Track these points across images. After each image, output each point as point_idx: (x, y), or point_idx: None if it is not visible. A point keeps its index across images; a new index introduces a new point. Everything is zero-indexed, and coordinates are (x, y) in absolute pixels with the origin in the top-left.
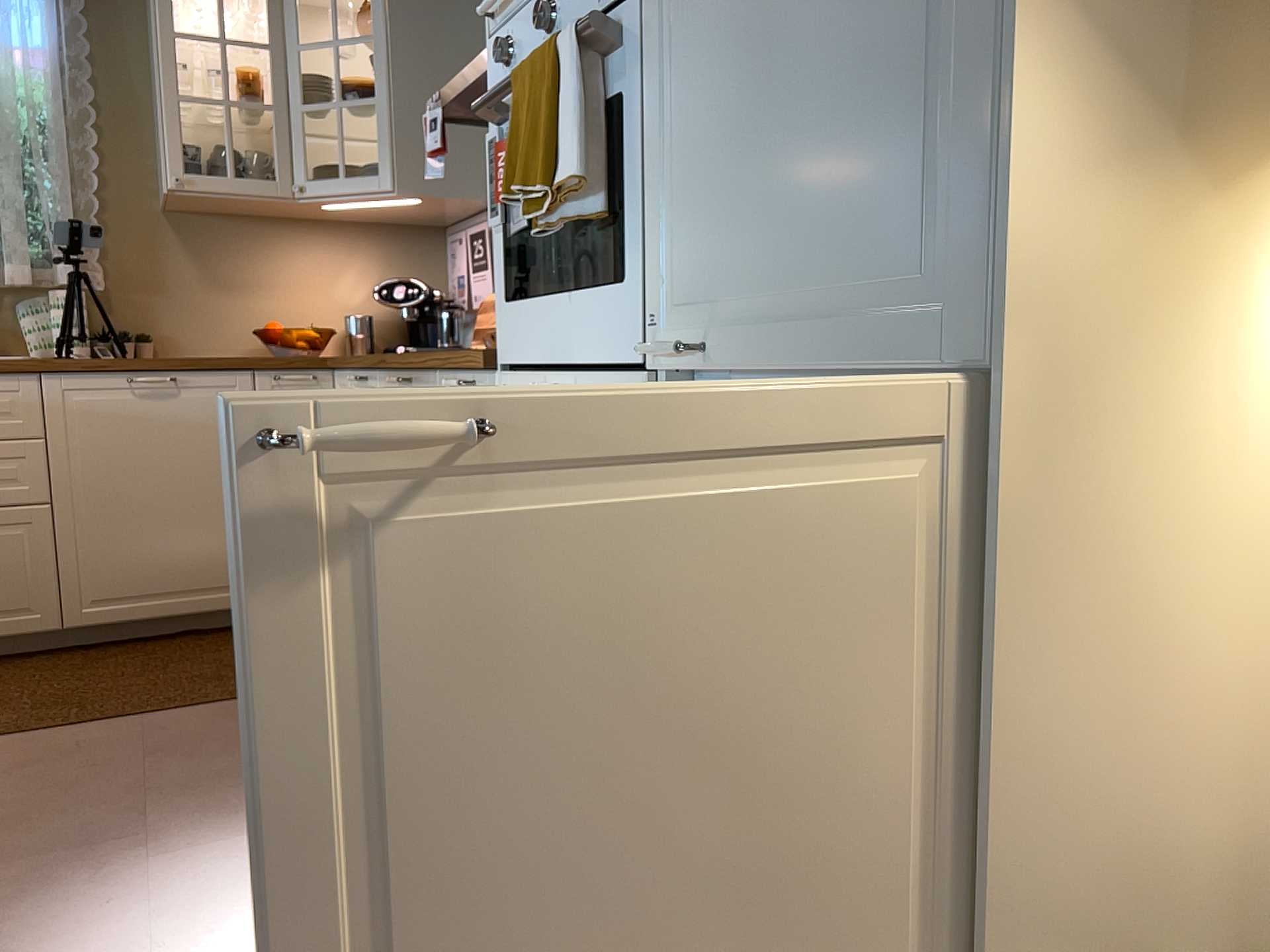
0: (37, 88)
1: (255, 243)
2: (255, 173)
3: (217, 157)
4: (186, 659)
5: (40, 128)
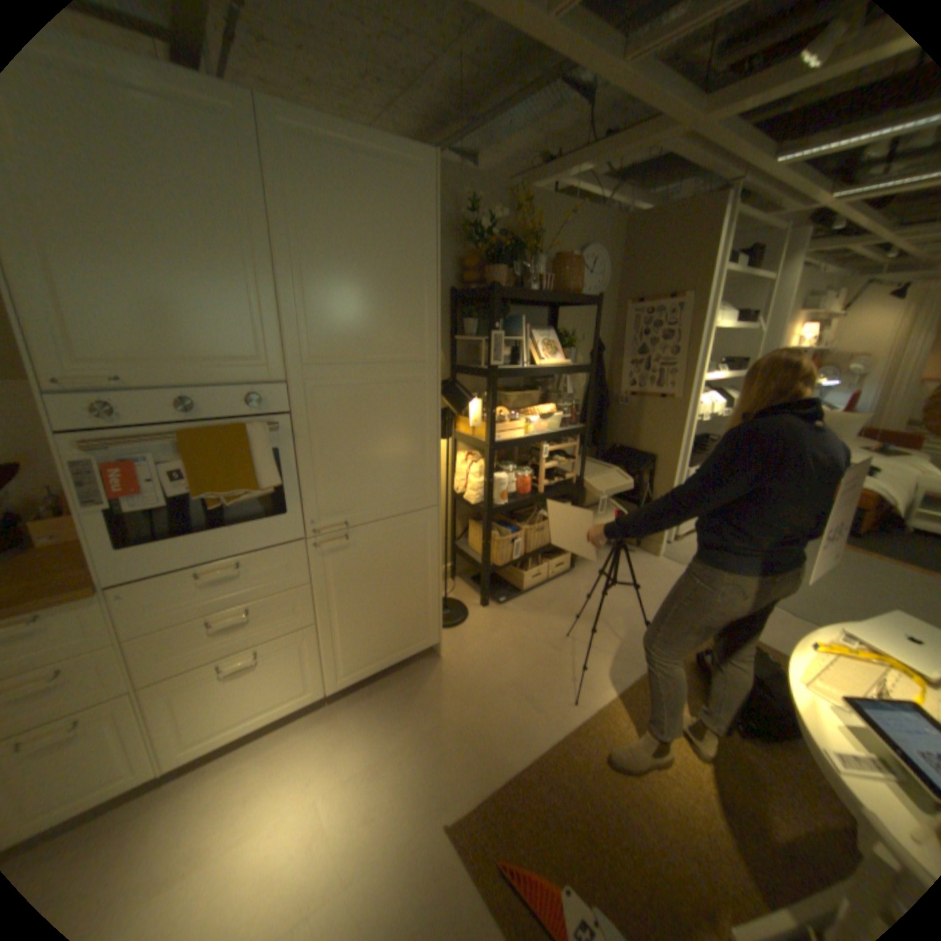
0: None
1: None
2: None
3: None
4: None
5: None
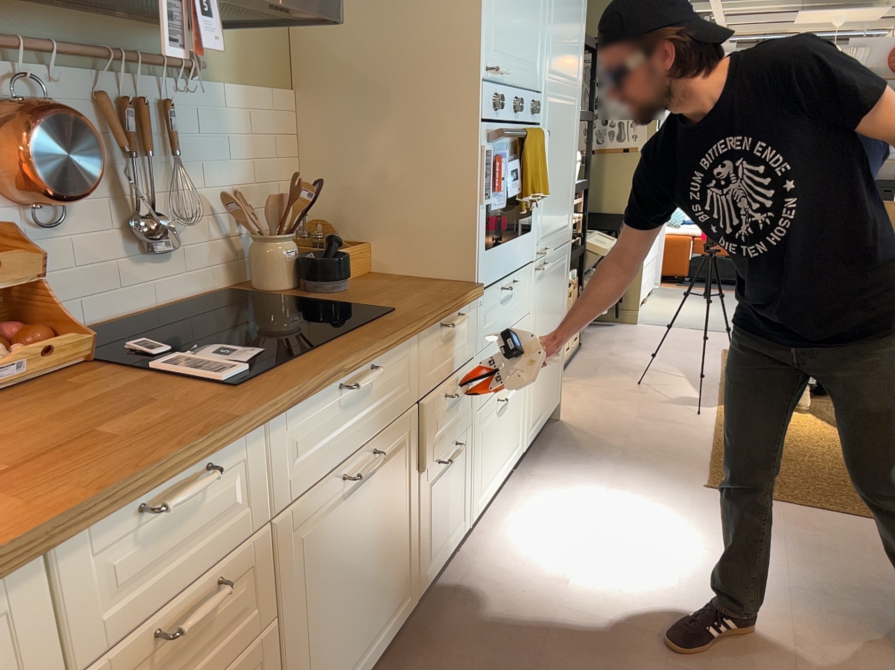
0: None
1: None
2: None
3: None
4: None
5: None
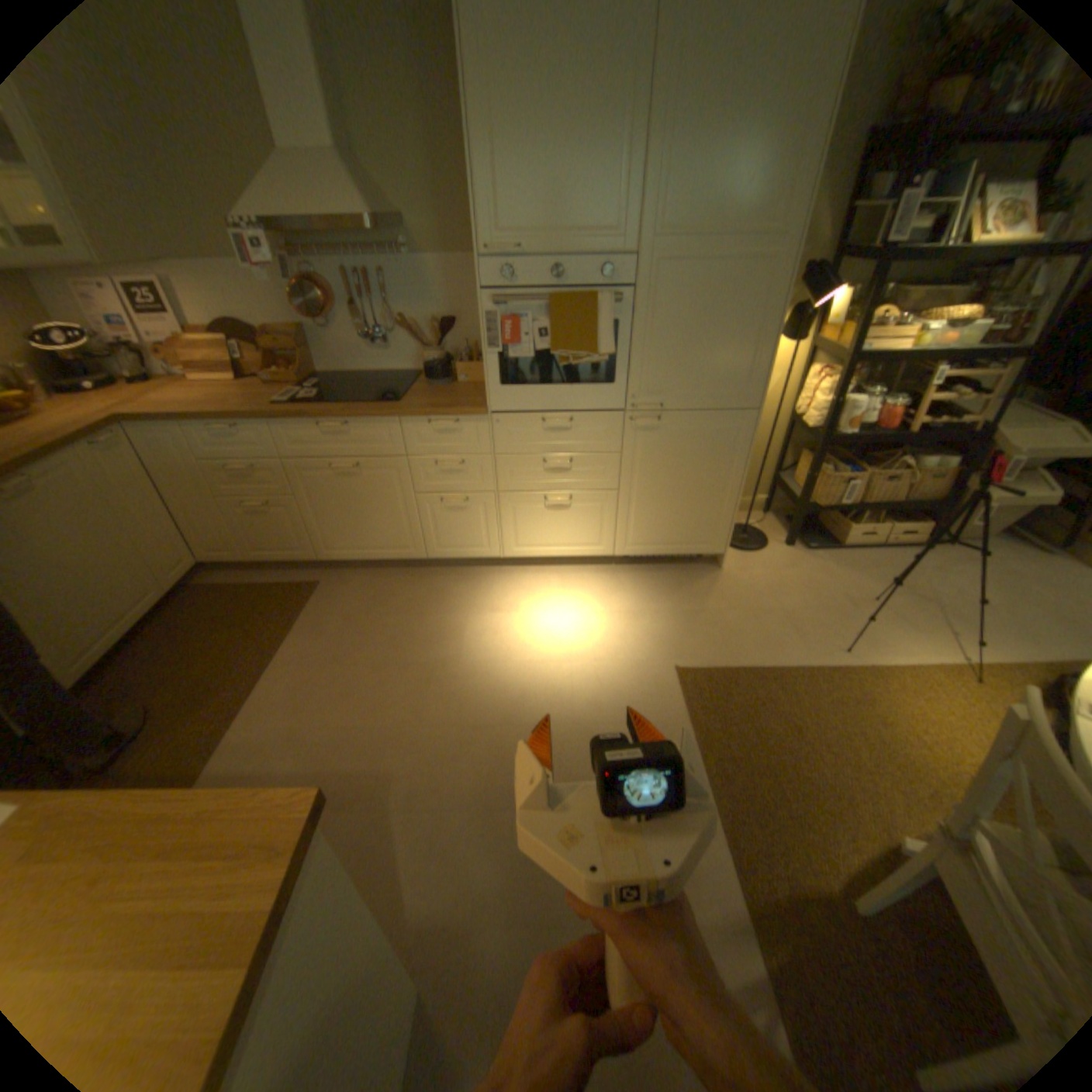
0: None
1: None
2: None
3: None
4: (181, 646)
5: None
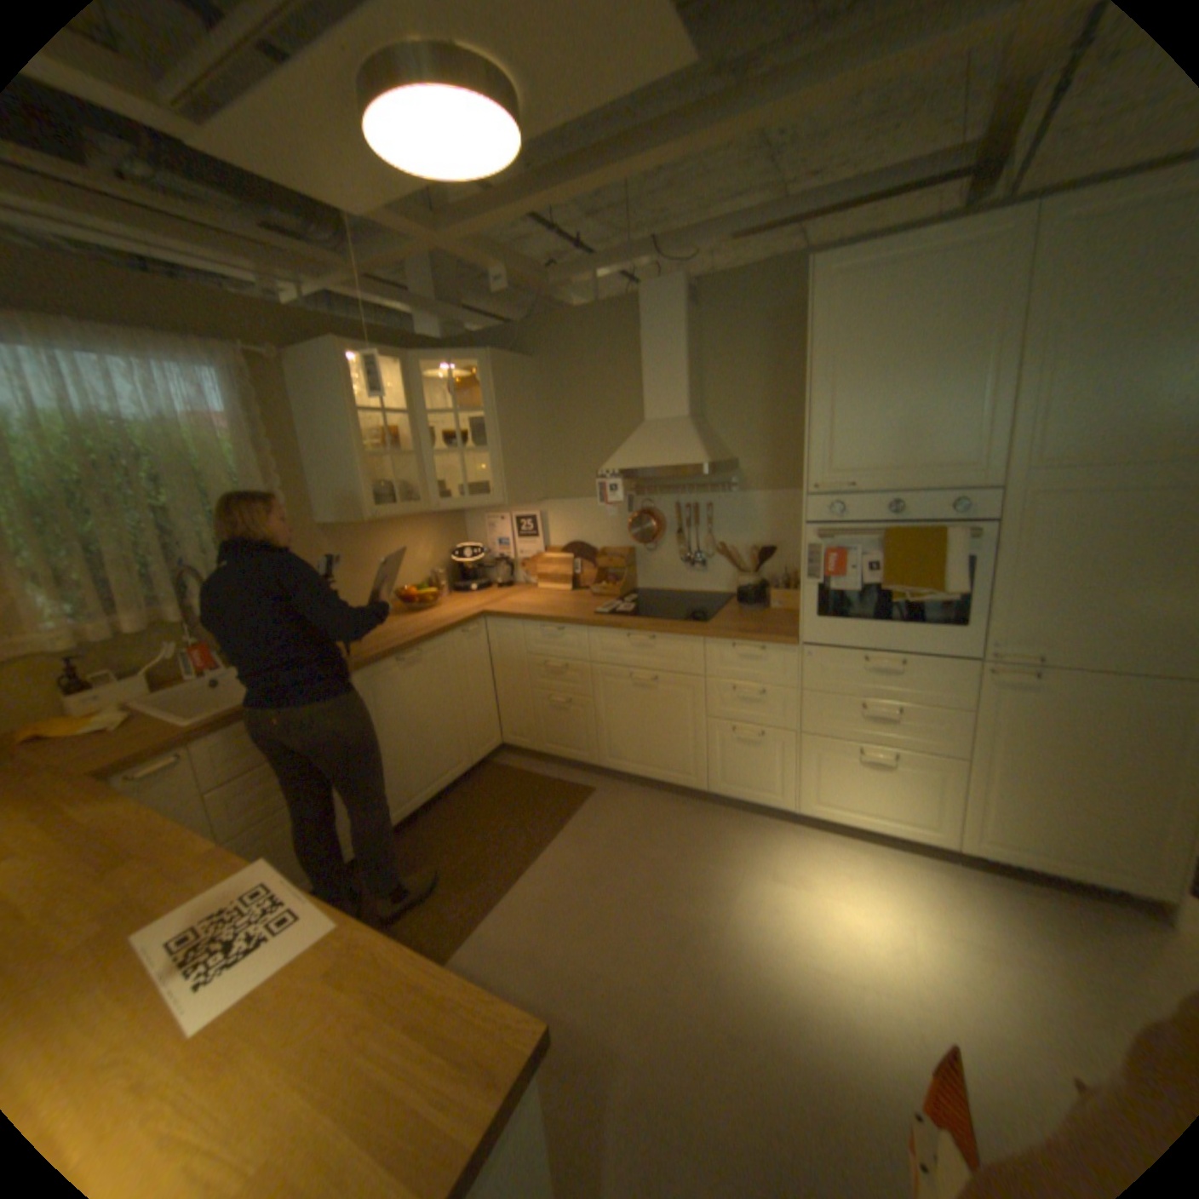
0: (223, 448)
1: (371, 536)
2: (400, 498)
3: (379, 491)
4: (469, 820)
5: (231, 480)
